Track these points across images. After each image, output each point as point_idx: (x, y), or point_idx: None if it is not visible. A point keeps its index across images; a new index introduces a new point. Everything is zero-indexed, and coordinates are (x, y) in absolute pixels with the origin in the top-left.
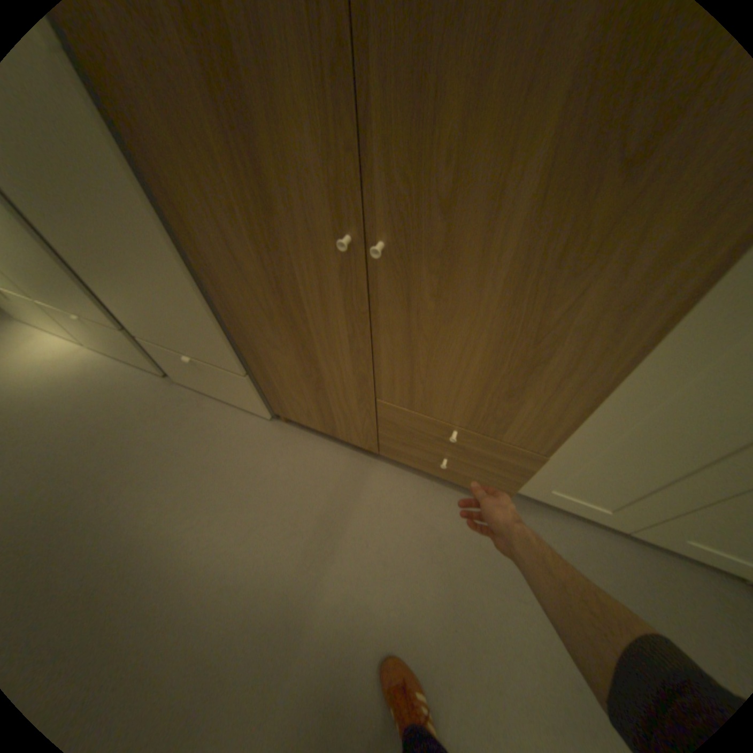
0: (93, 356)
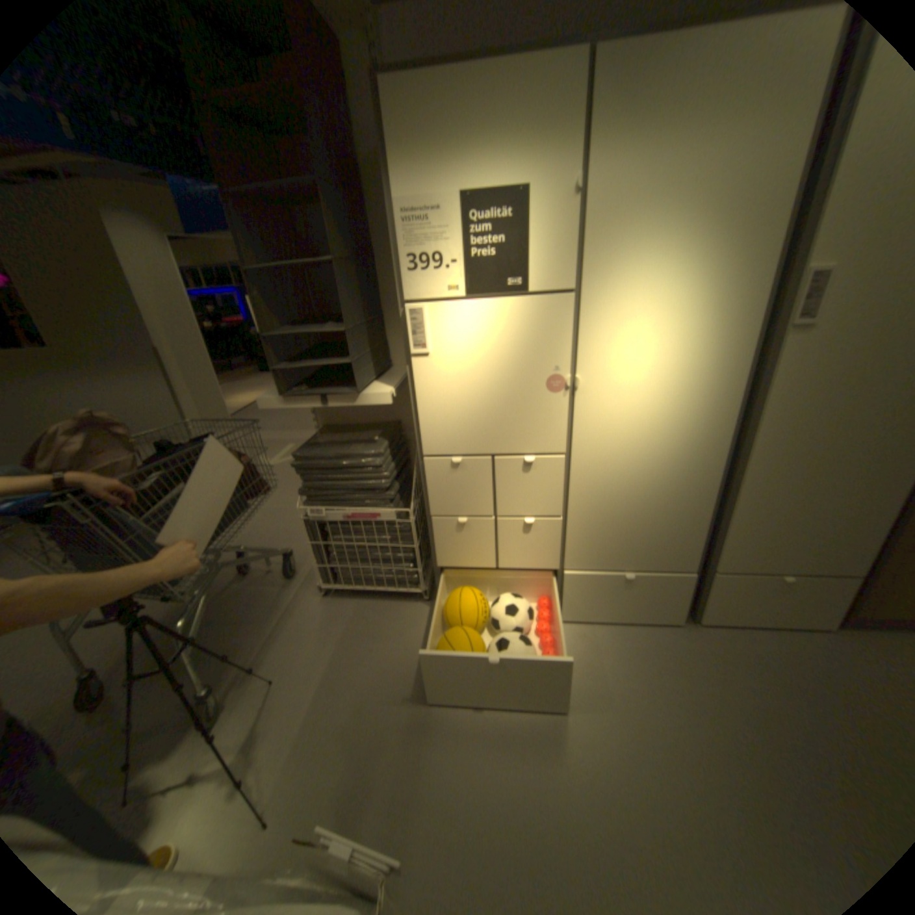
0: (577, 628)
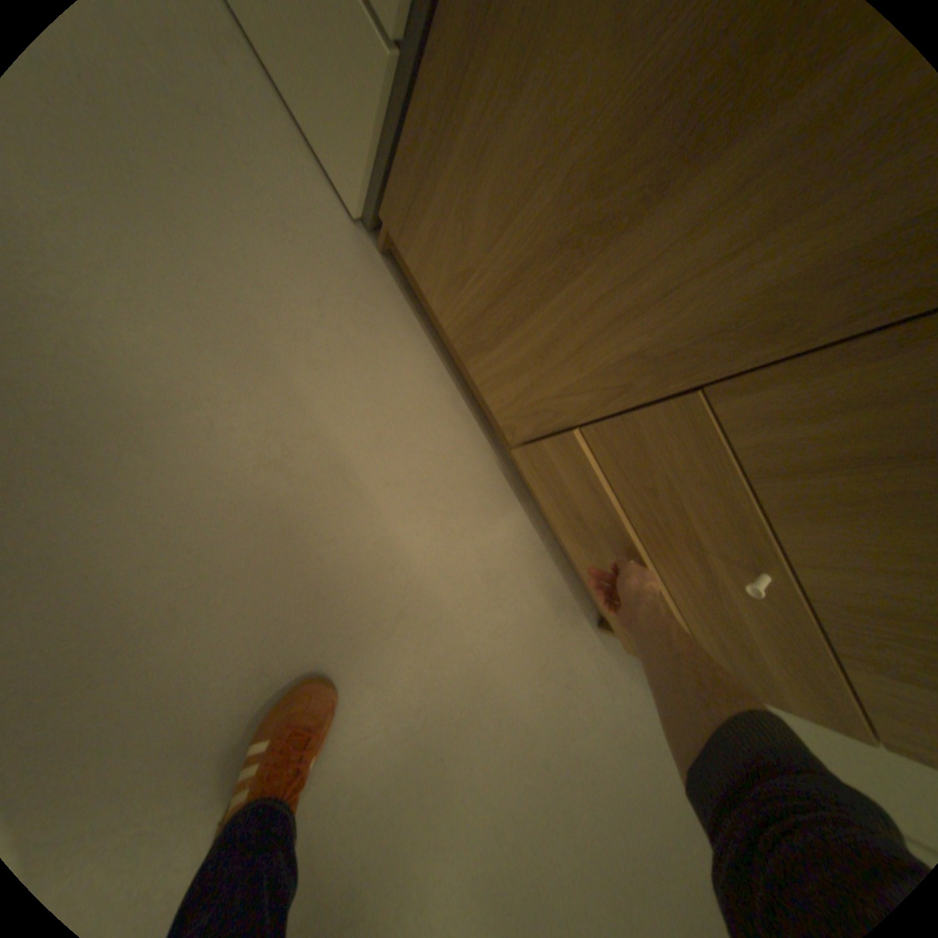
0: None
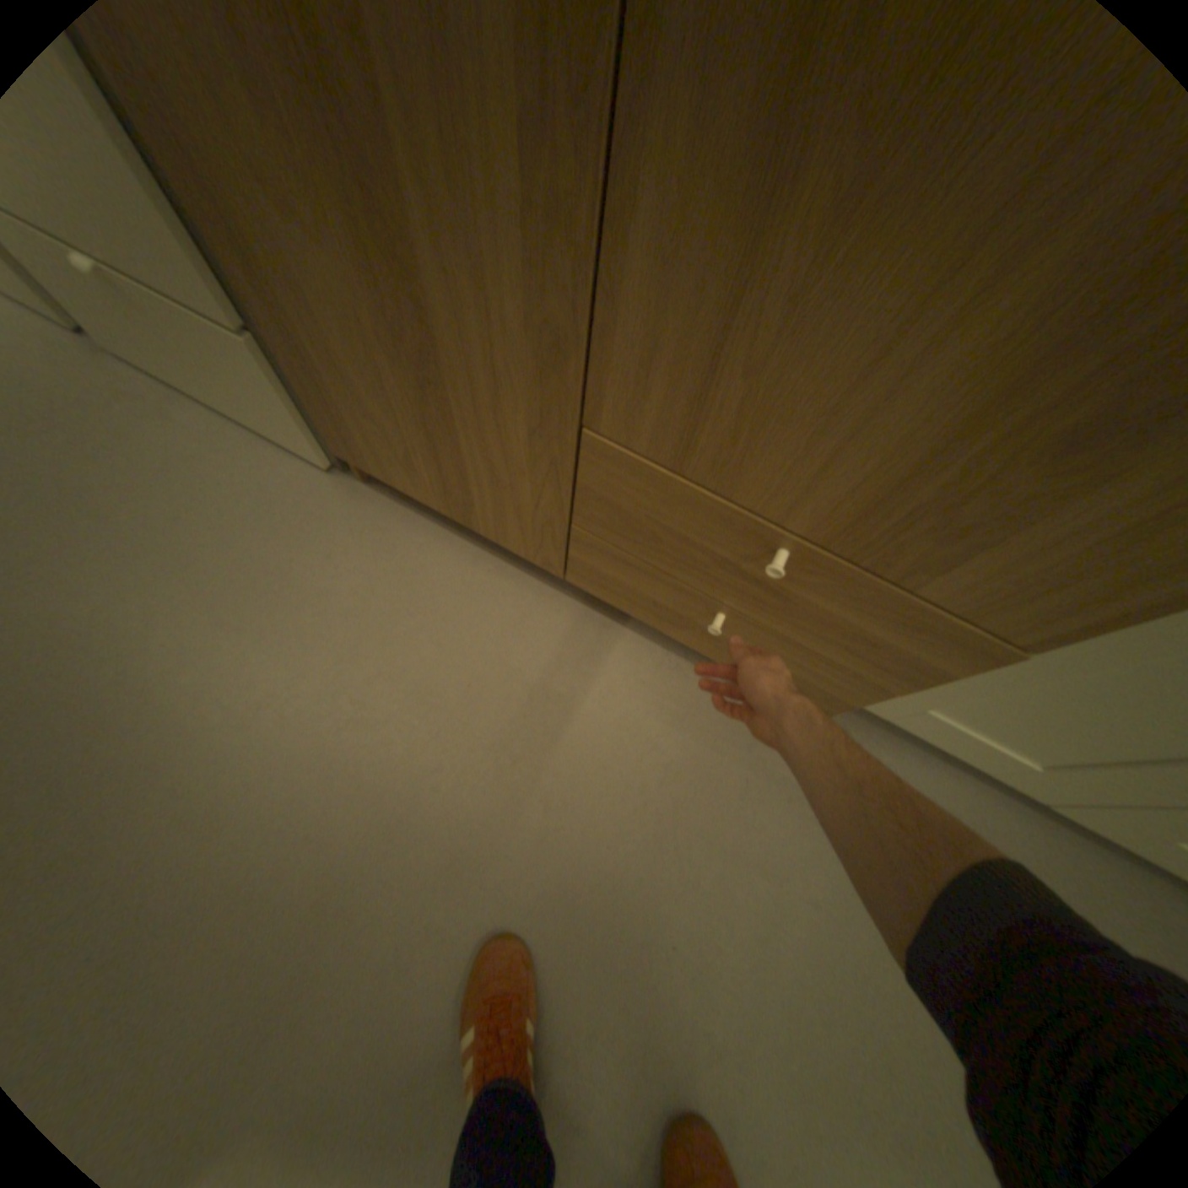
0: None
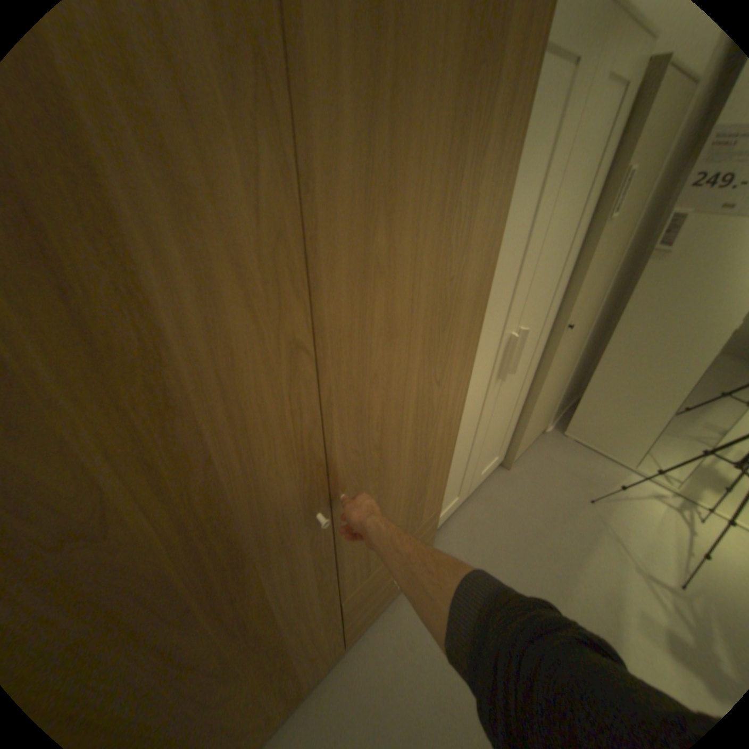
0: None
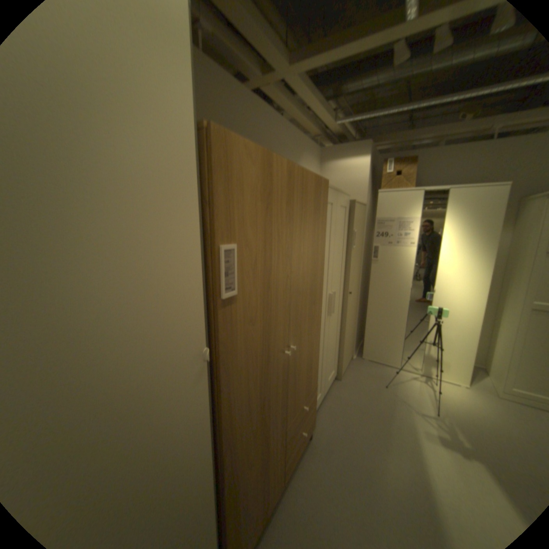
0: None
